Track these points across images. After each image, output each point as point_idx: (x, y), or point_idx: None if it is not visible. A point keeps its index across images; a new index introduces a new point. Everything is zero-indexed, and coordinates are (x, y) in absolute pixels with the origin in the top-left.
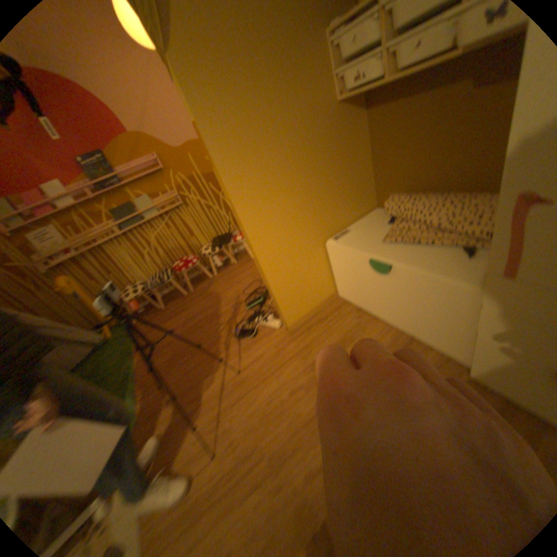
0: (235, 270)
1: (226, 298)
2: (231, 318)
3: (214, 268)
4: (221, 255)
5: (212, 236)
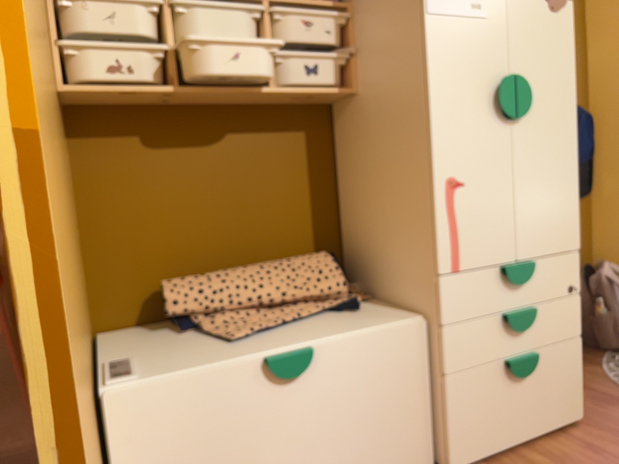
0: None
1: None
2: None
3: None
4: None
5: None
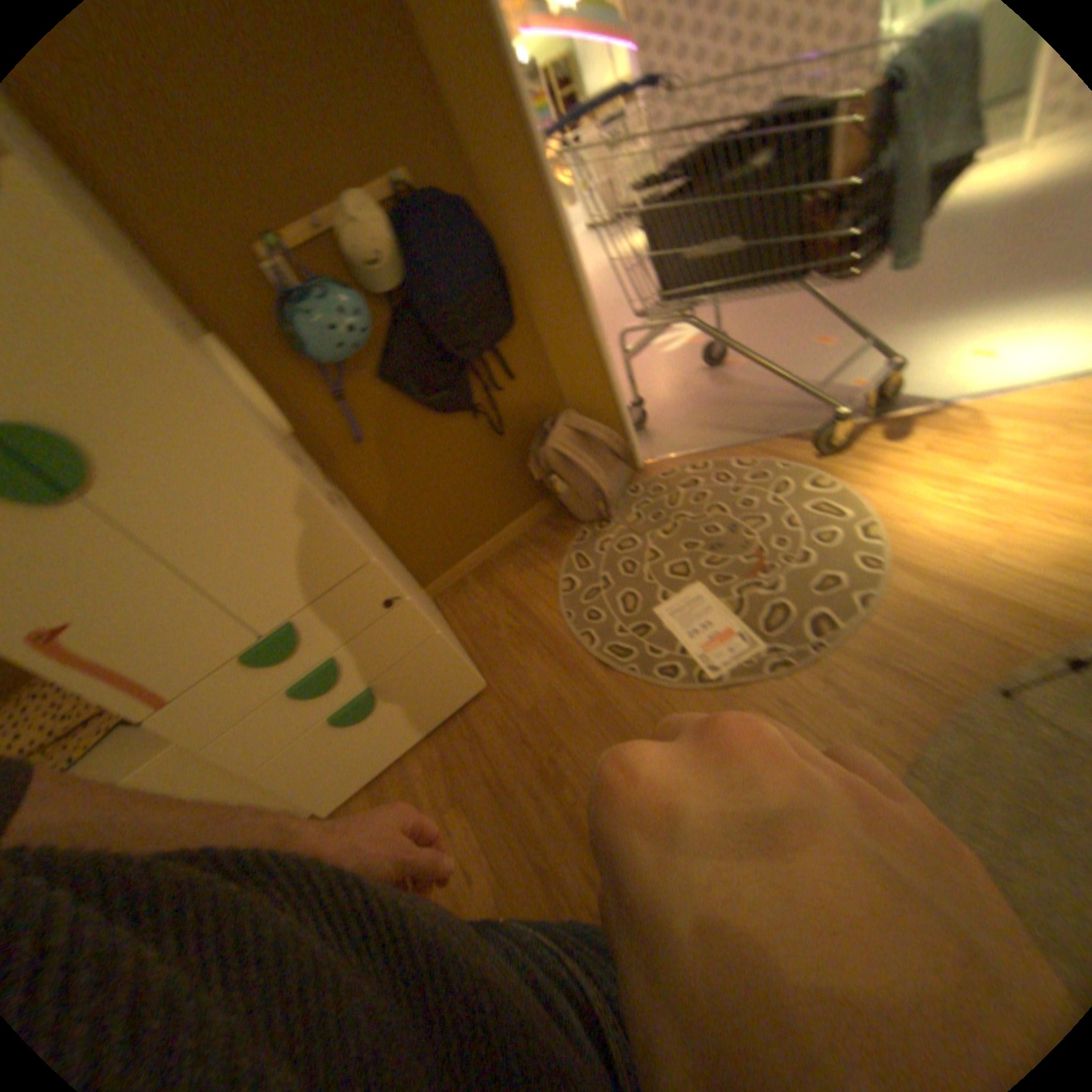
0: None
1: None
2: None
3: None
4: None
5: None
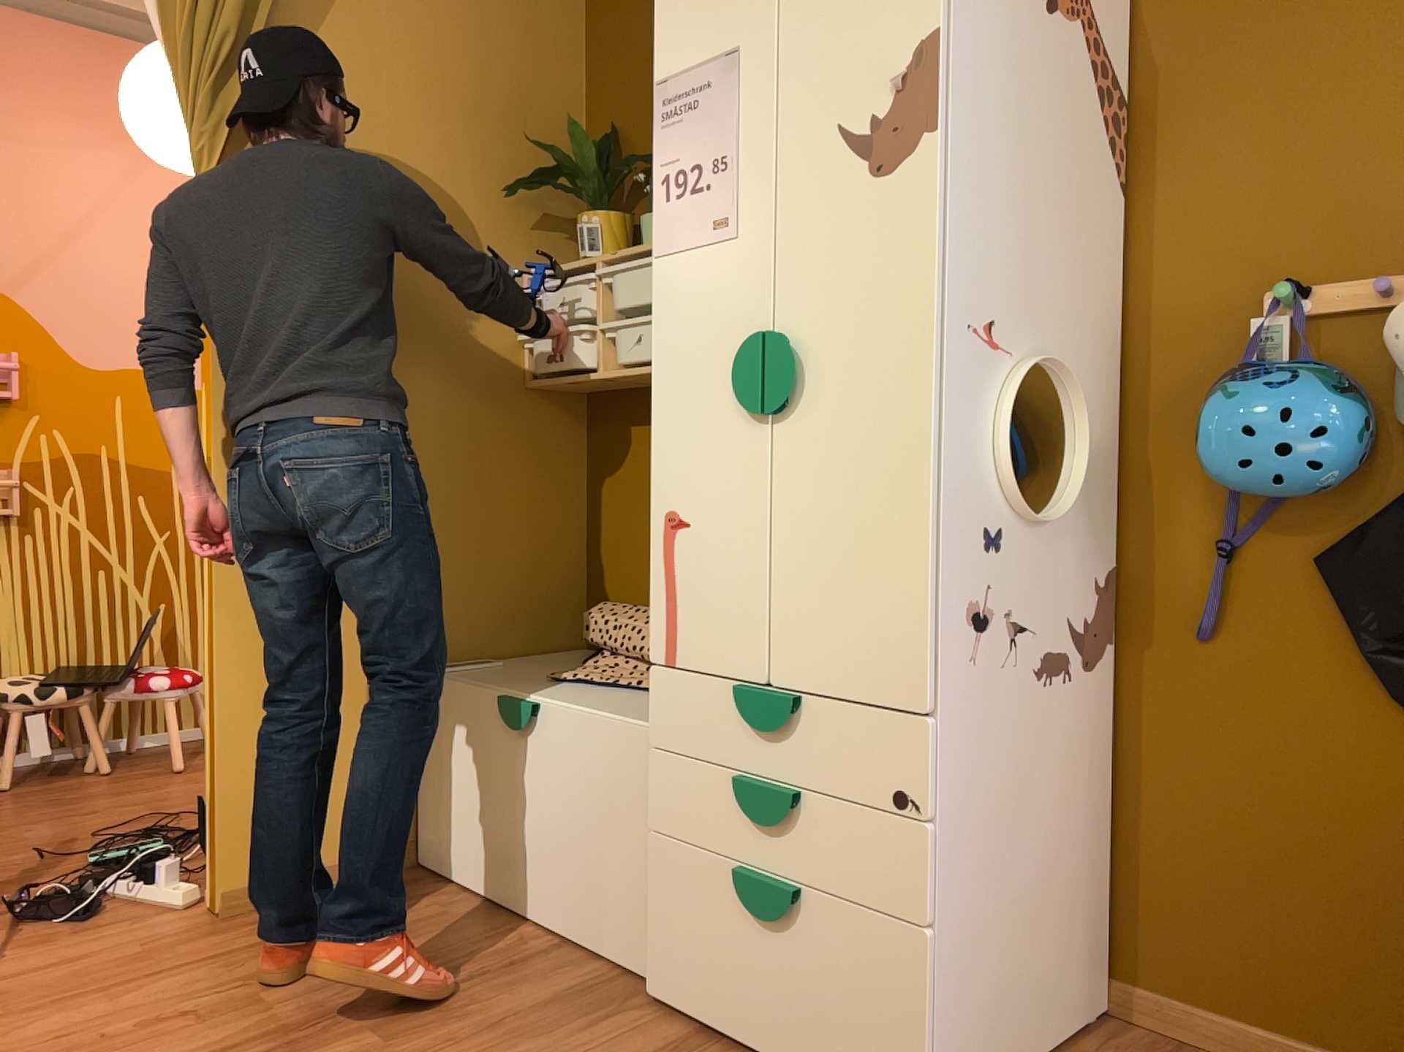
0: (91, 789)
1: (14, 842)
2: (8, 884)
3: (12, 762)
4: (61, 726)
5: (58, 663)
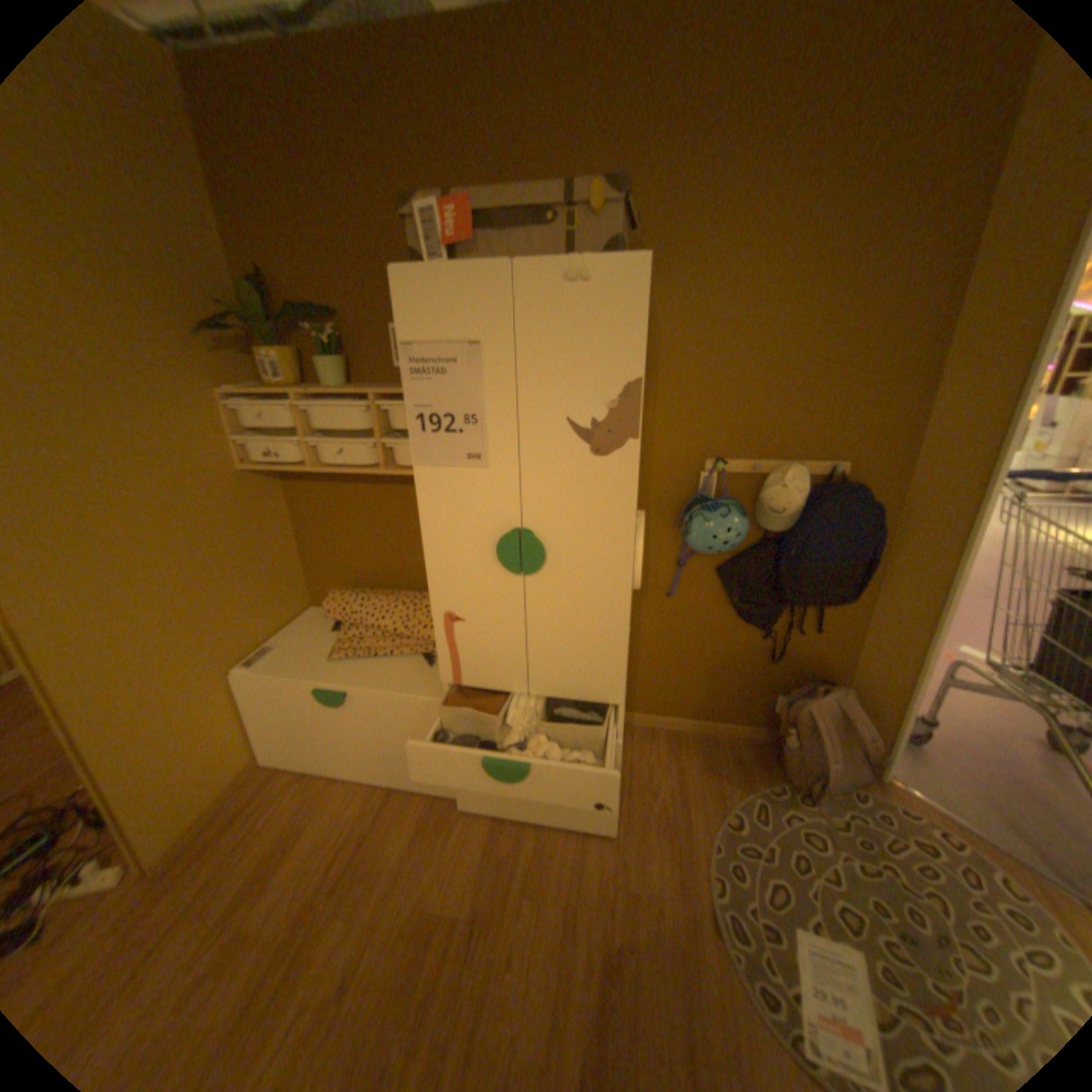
0: None
1: None
2: None
3: None
4: None
5: None
